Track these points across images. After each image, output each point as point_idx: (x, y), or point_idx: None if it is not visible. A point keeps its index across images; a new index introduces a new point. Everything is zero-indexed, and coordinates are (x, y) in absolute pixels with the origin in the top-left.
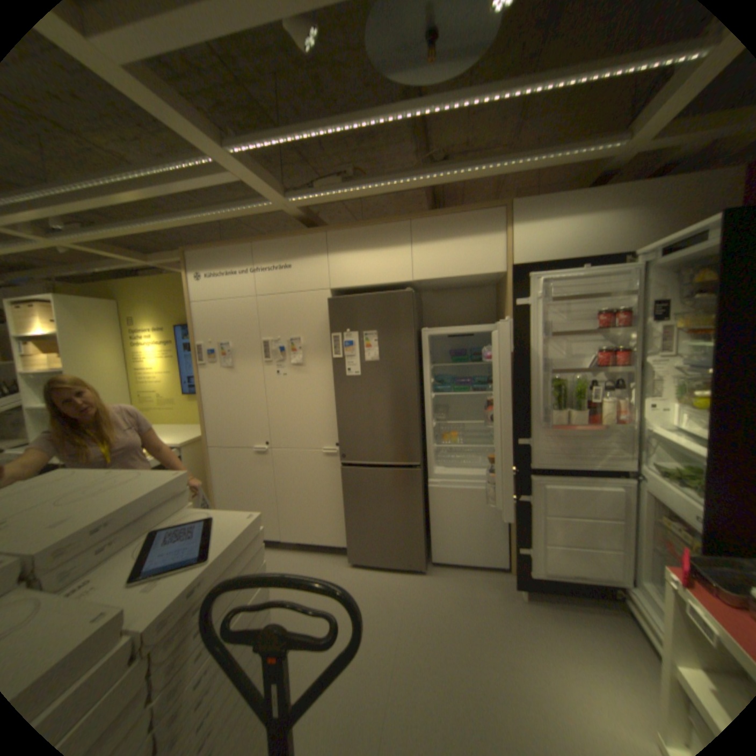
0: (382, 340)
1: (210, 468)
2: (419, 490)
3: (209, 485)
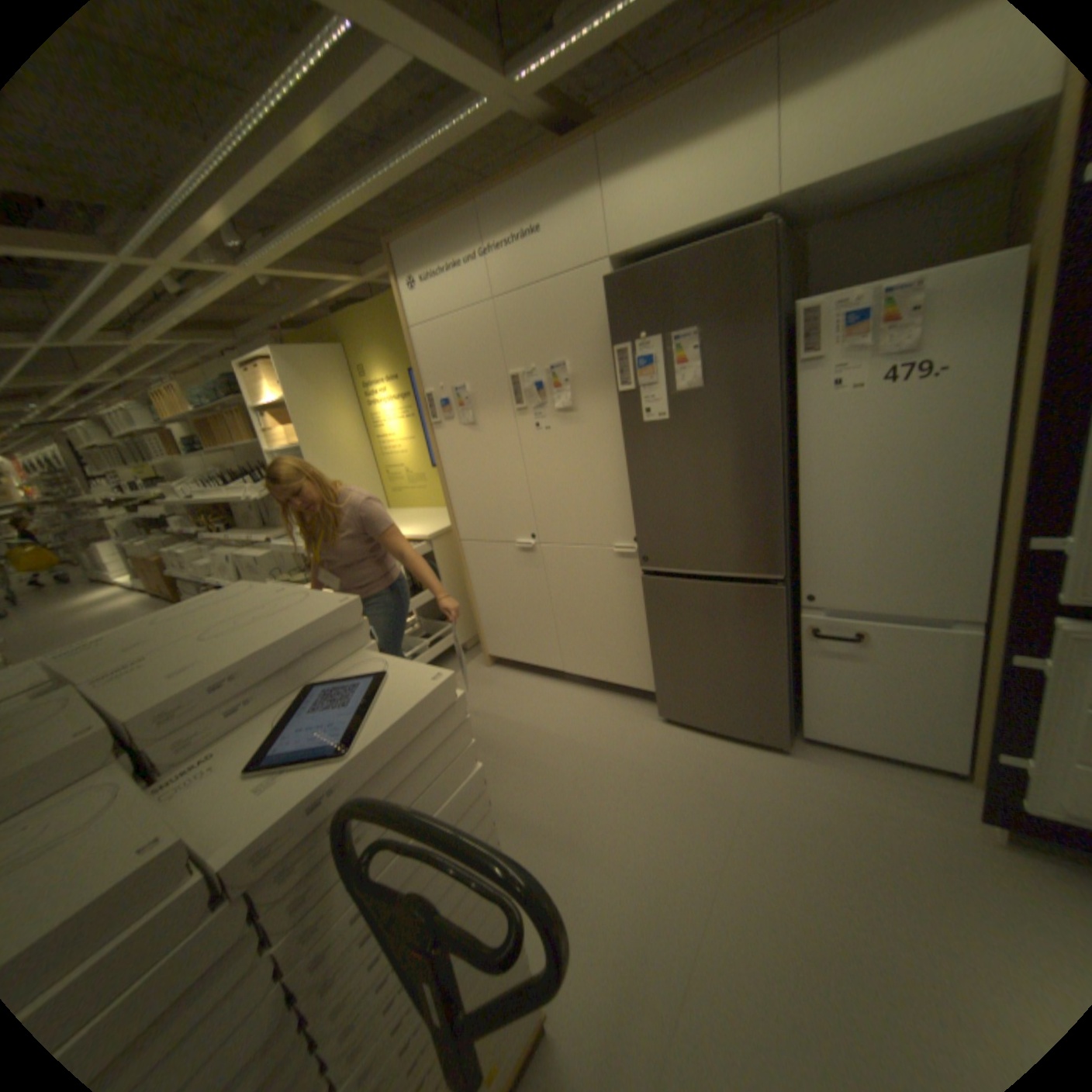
0: (707, 345)
1: (466, 570)
2: (781, 622)
3: (468, 591)
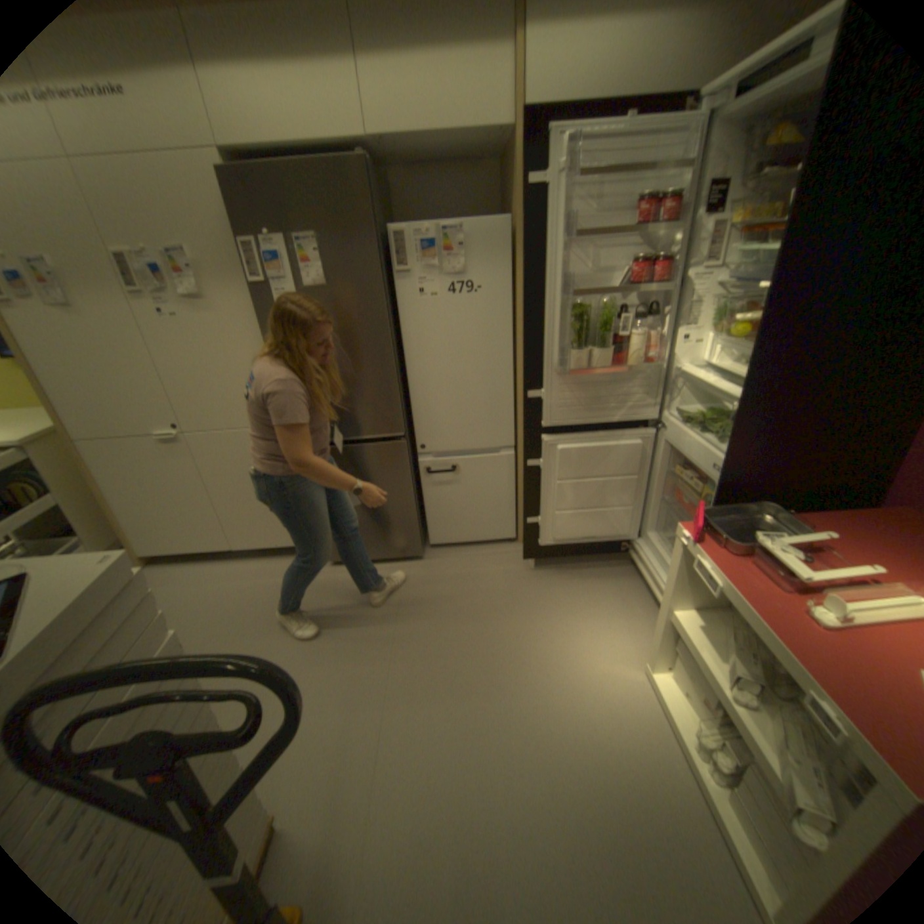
0: (325, 250)
1: (89, 473)
2: (406, 467)
3: (96, 496)
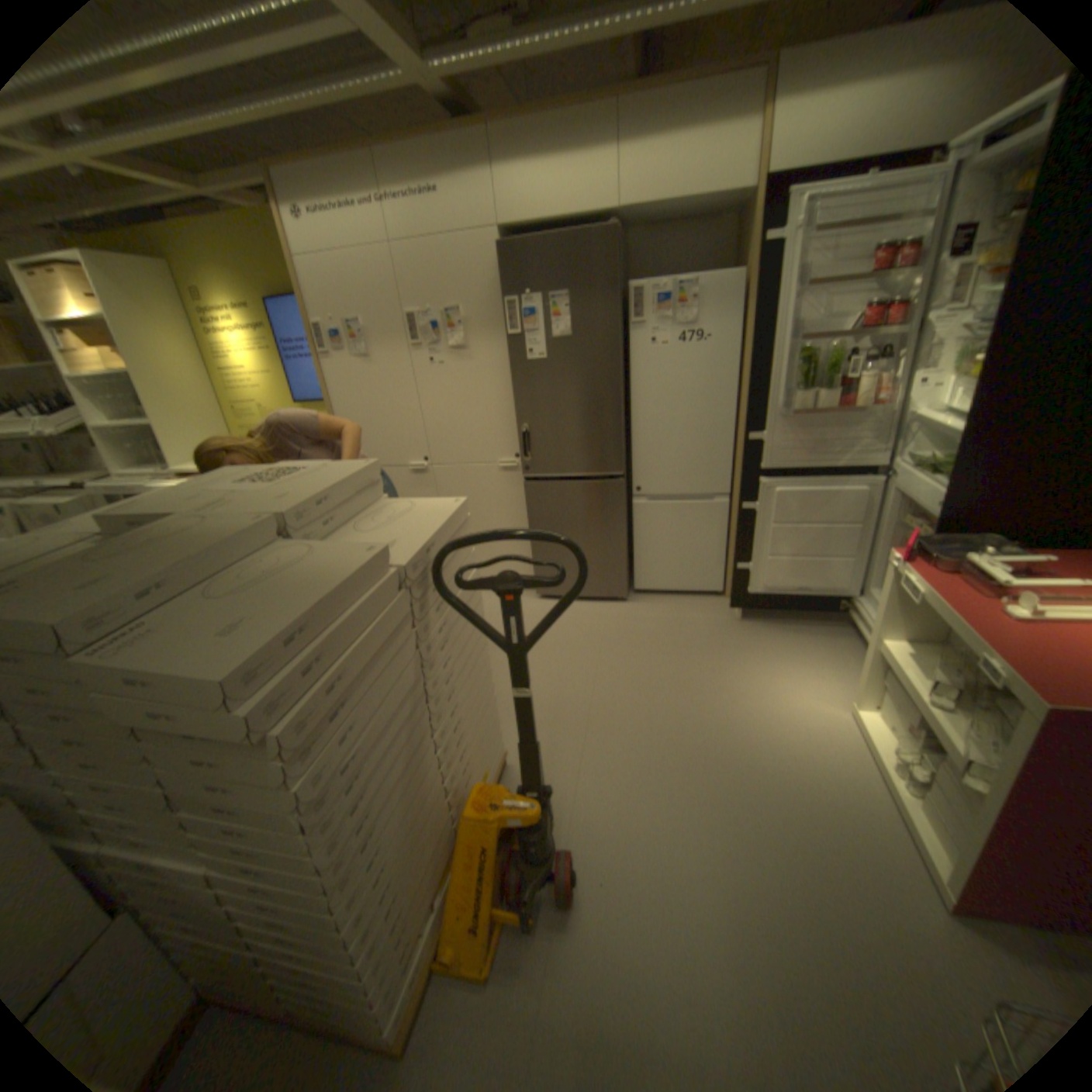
0: (574, 306)
1: None
2: (621, 506)
3: None
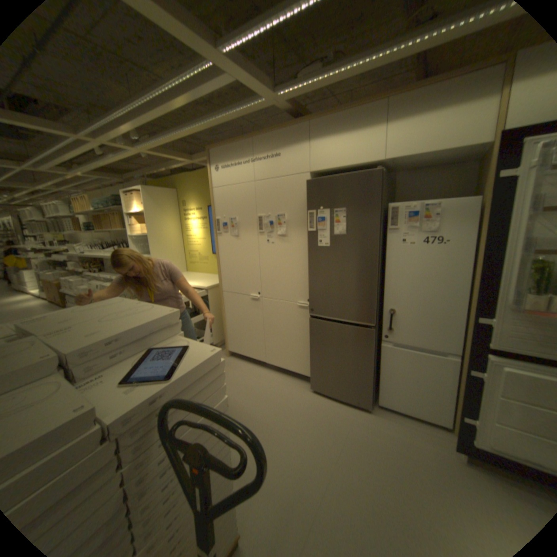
0: (349, 216)
1: (223, 306)
2: (372, 346)
3: (223, 317)
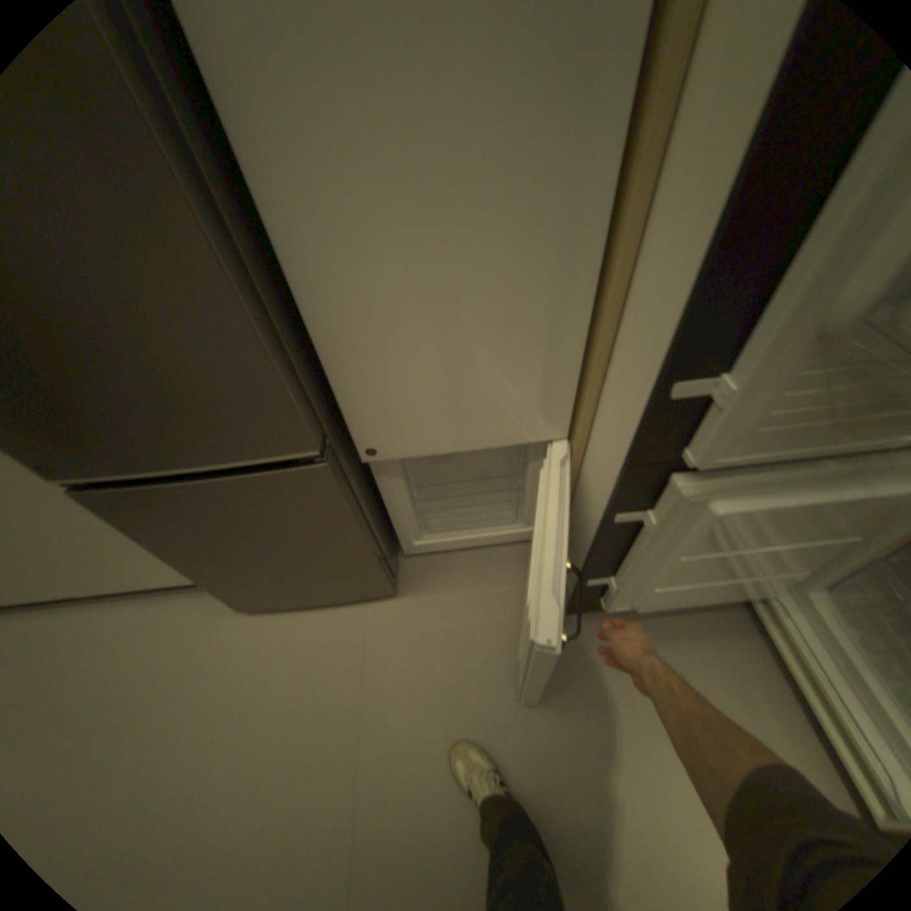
0: None
1: None
2: (338, 501)
3: None
